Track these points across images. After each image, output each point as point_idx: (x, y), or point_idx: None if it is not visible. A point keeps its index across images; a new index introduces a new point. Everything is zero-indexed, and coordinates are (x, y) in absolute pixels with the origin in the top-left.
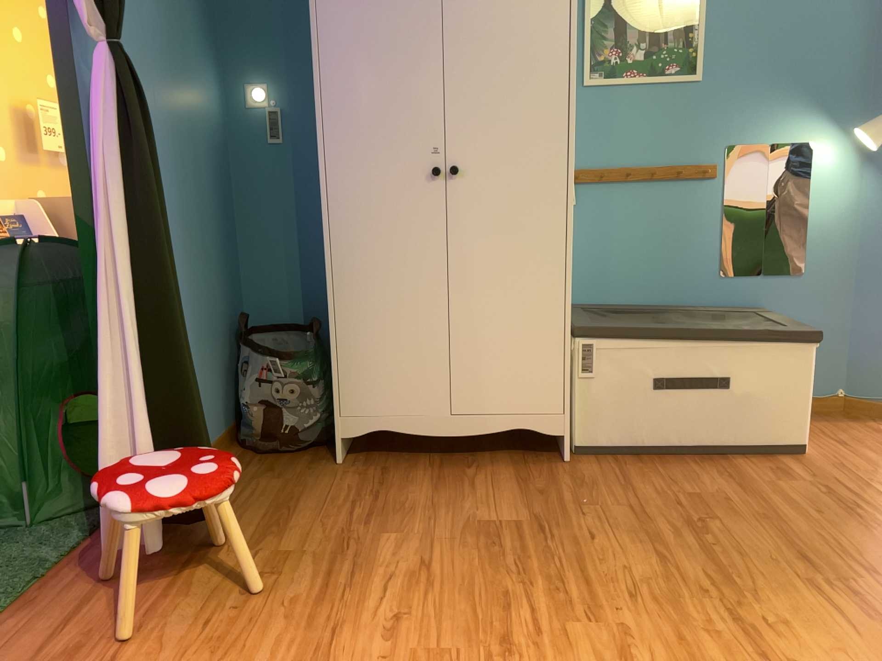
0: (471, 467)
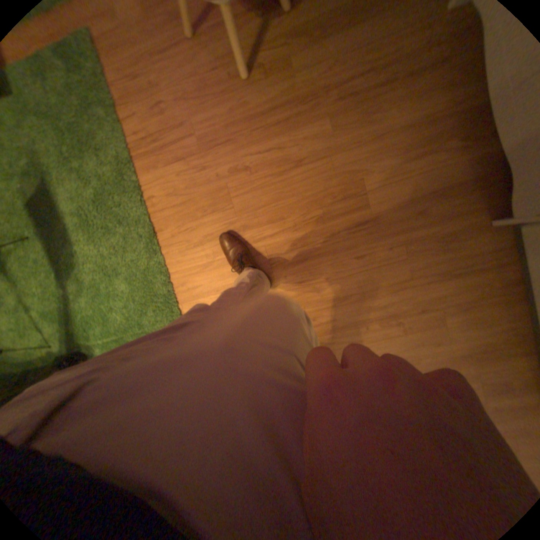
0: (463, 146)
